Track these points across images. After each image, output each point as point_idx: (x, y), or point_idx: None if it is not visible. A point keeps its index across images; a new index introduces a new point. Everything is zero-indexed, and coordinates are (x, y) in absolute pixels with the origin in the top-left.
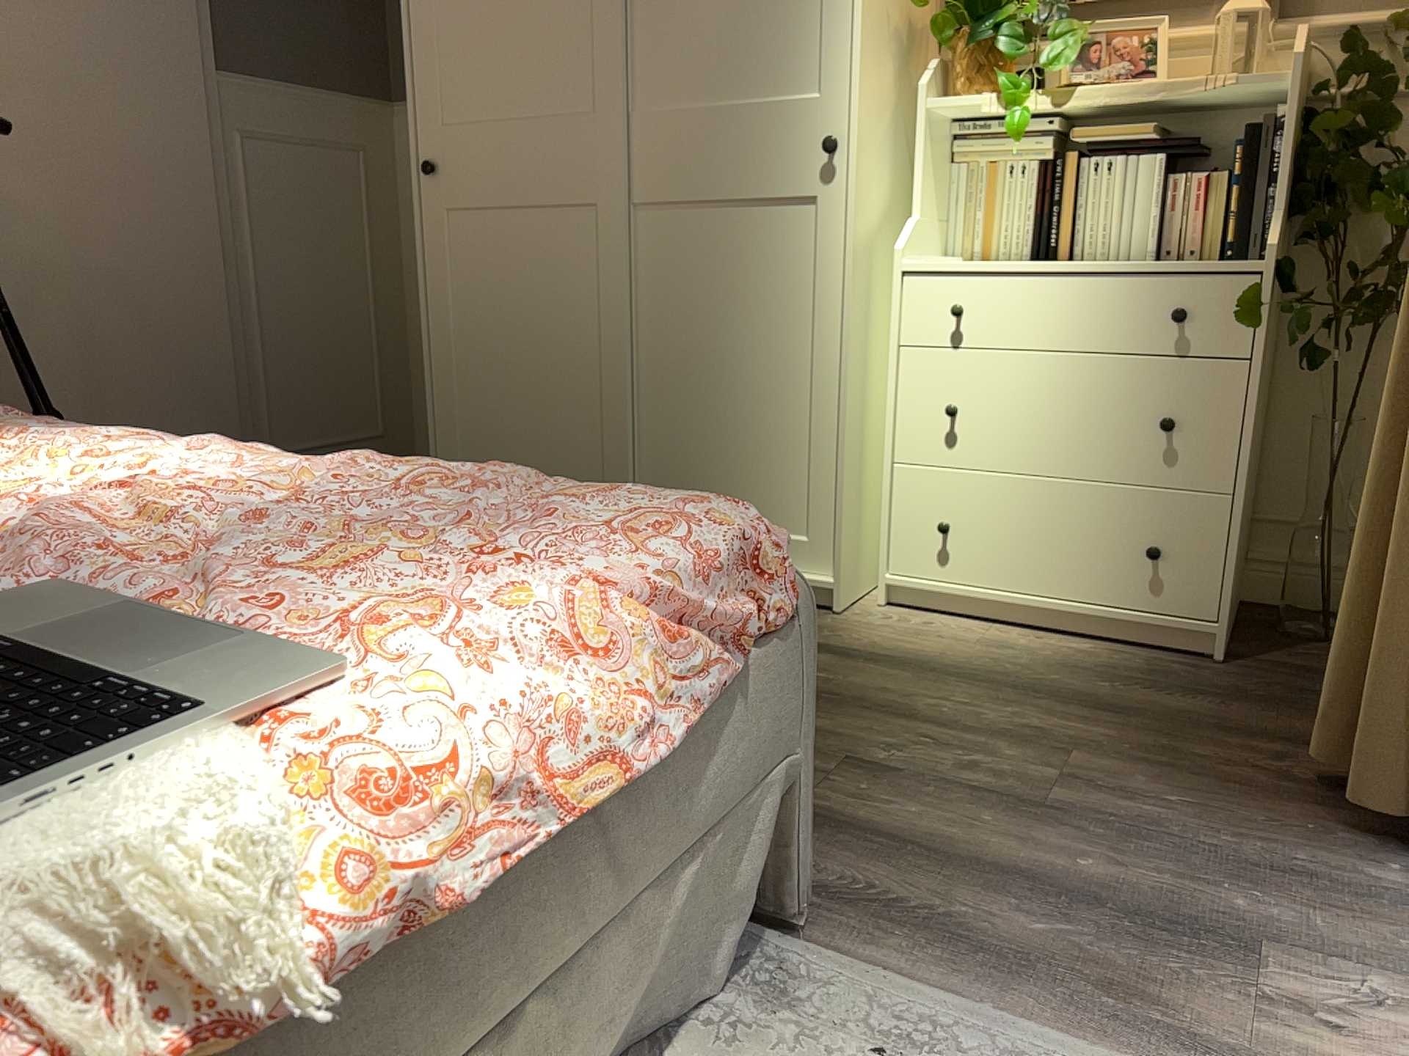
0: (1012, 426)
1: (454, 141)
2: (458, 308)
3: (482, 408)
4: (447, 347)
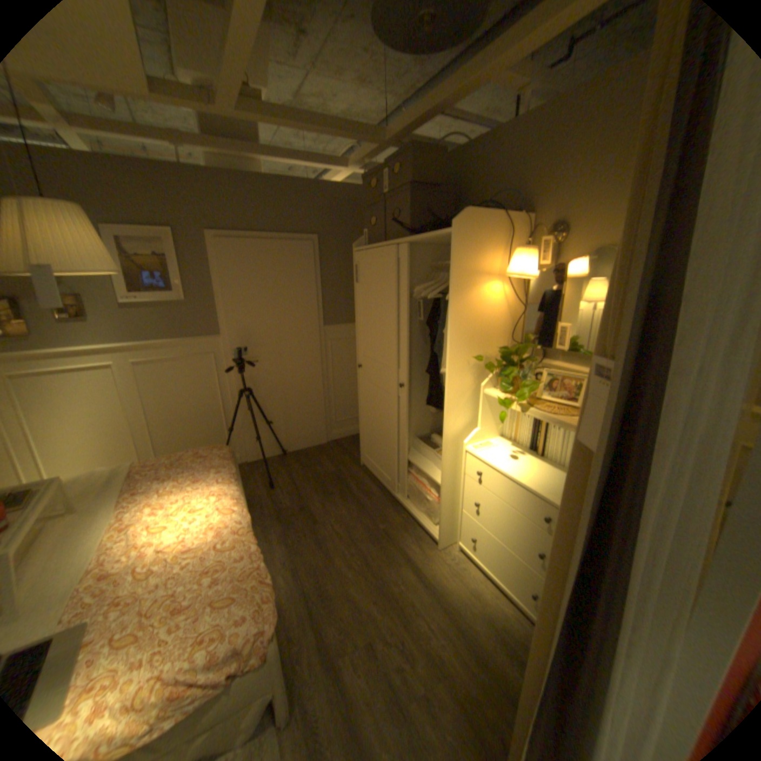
0: (494, 520)
1: (364, 360)
2: (365, 405)
3: (369, 434)
4: (363, 414)
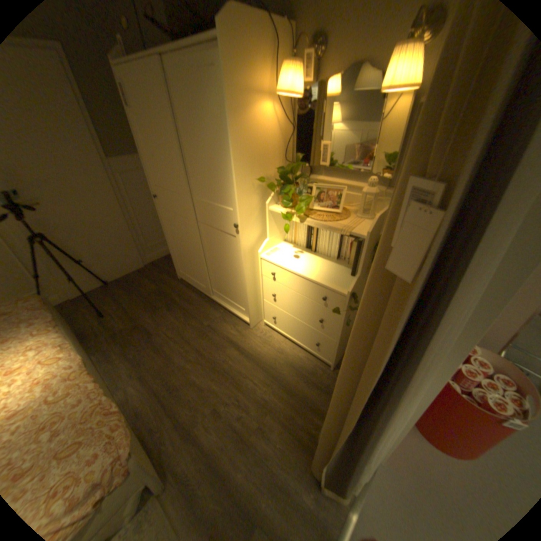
0: (287, 303)
1: (158, 191)
2: (170, 231)
3: (179, 255)
4: (170, 240)
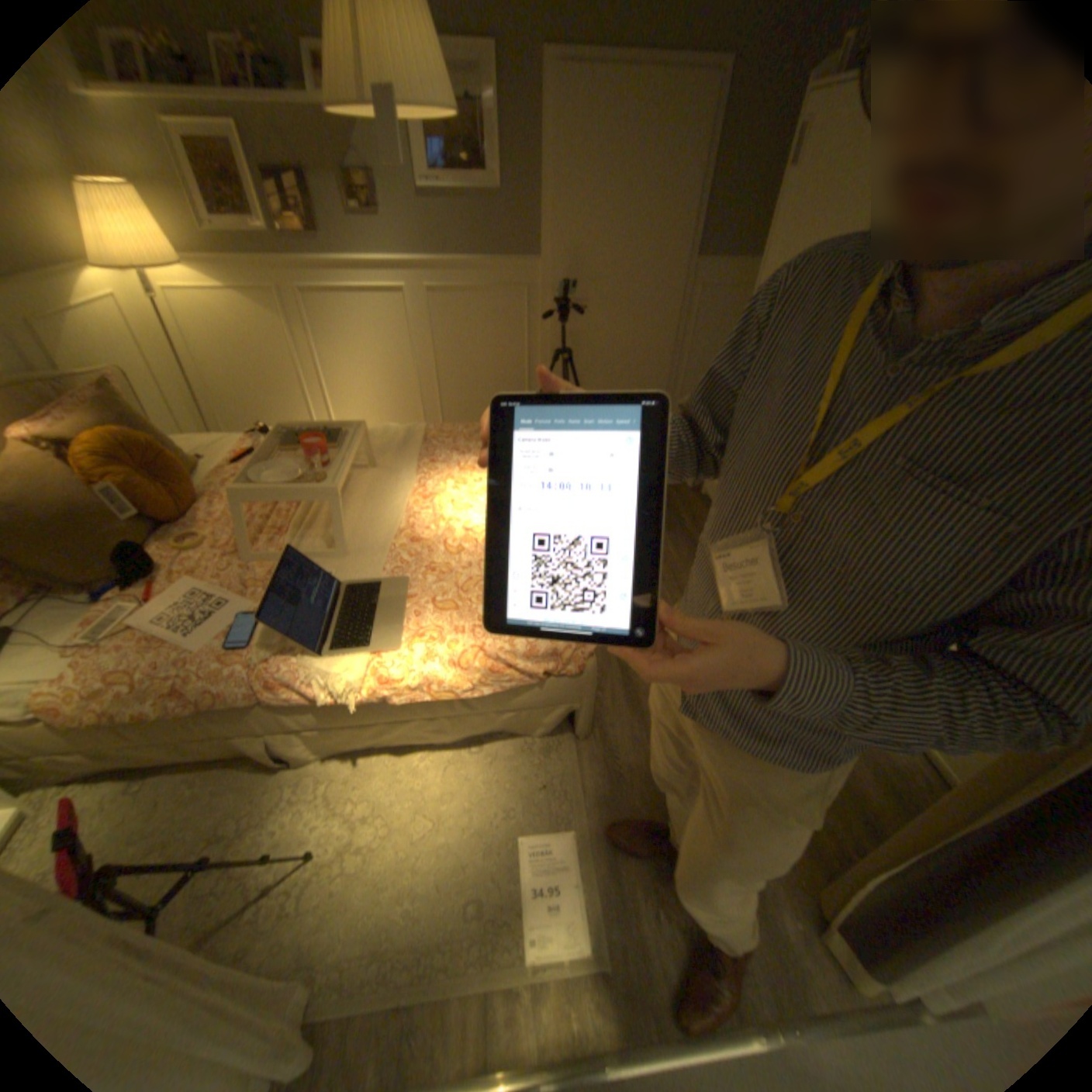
0: None
1: None
2: None
3: None
4: None
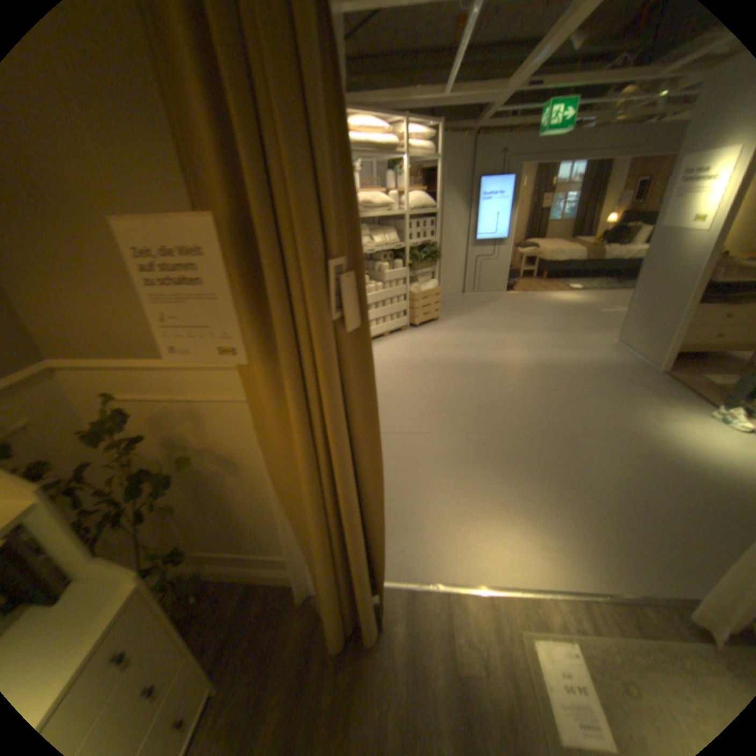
0: None
1: None
2: None
3: None
4: None
